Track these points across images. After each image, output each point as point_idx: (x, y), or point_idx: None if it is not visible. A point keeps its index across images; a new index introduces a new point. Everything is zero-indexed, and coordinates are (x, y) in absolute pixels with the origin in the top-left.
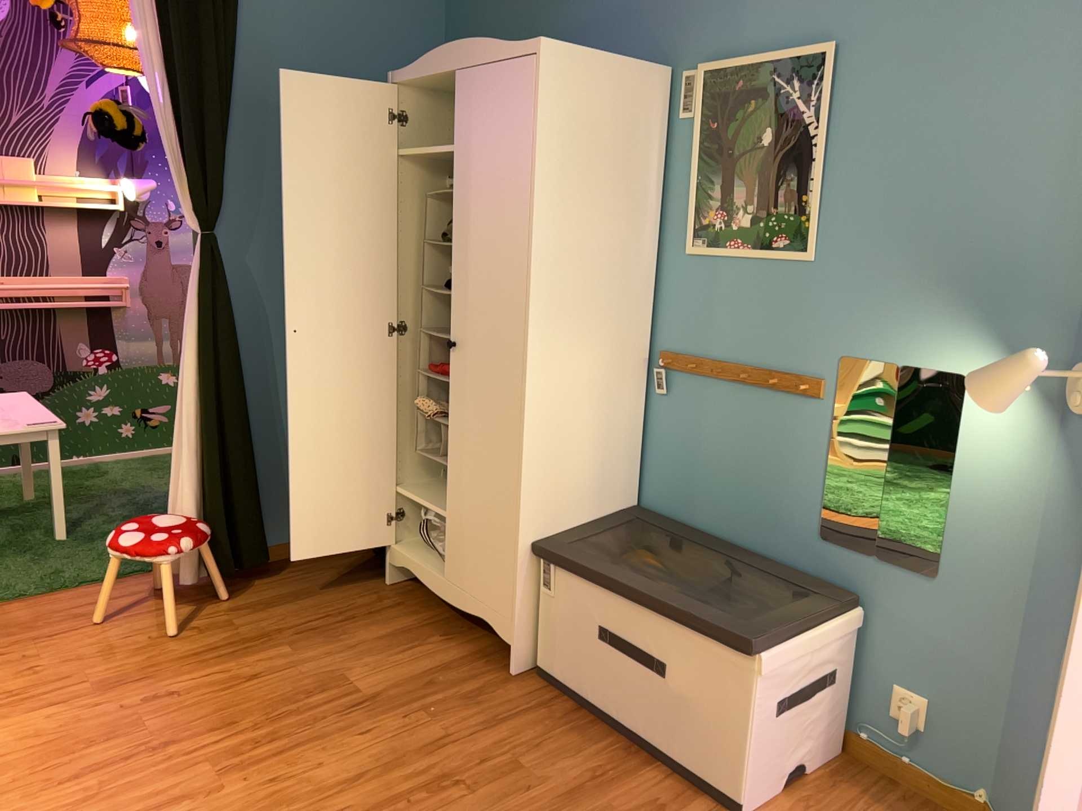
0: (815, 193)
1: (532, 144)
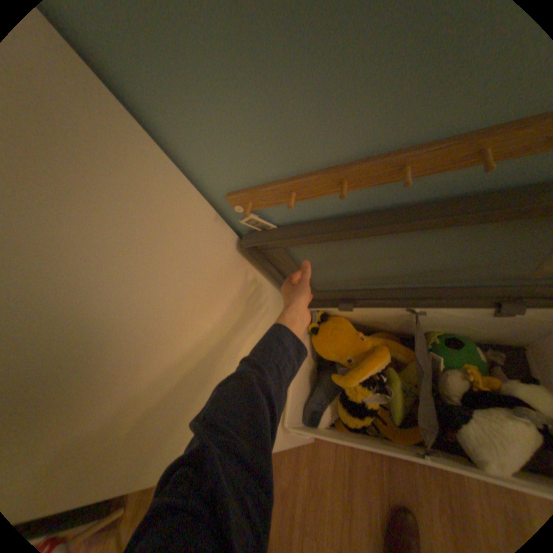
0: None
1: None
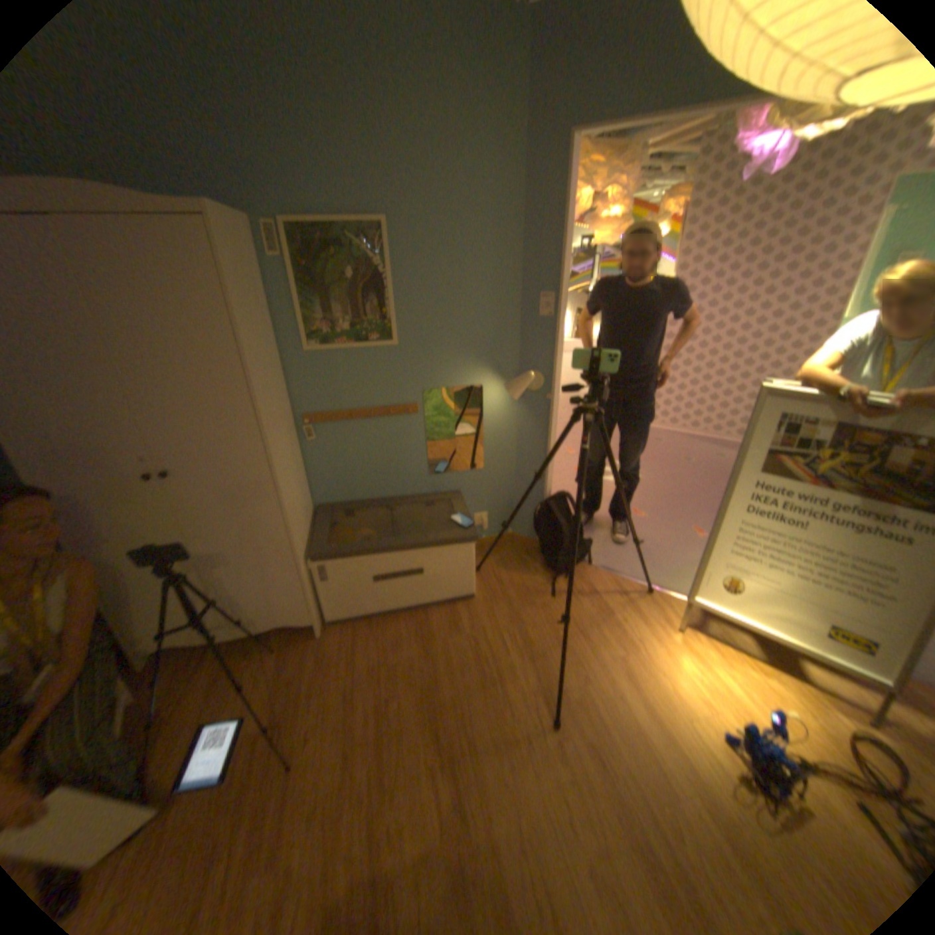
0: (391, 307)
1: (225, 298)
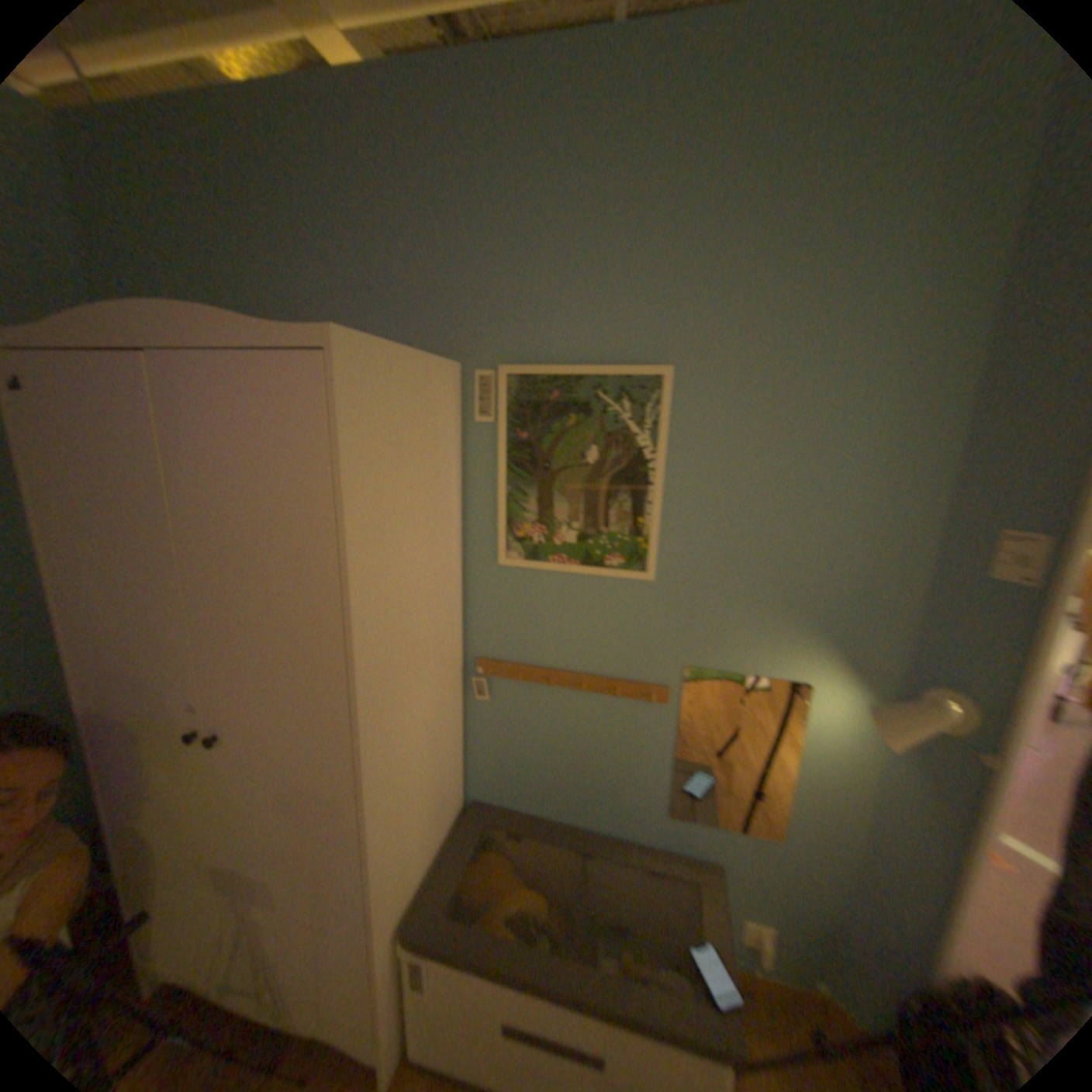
0: (654, 517)
1: (333, 489)
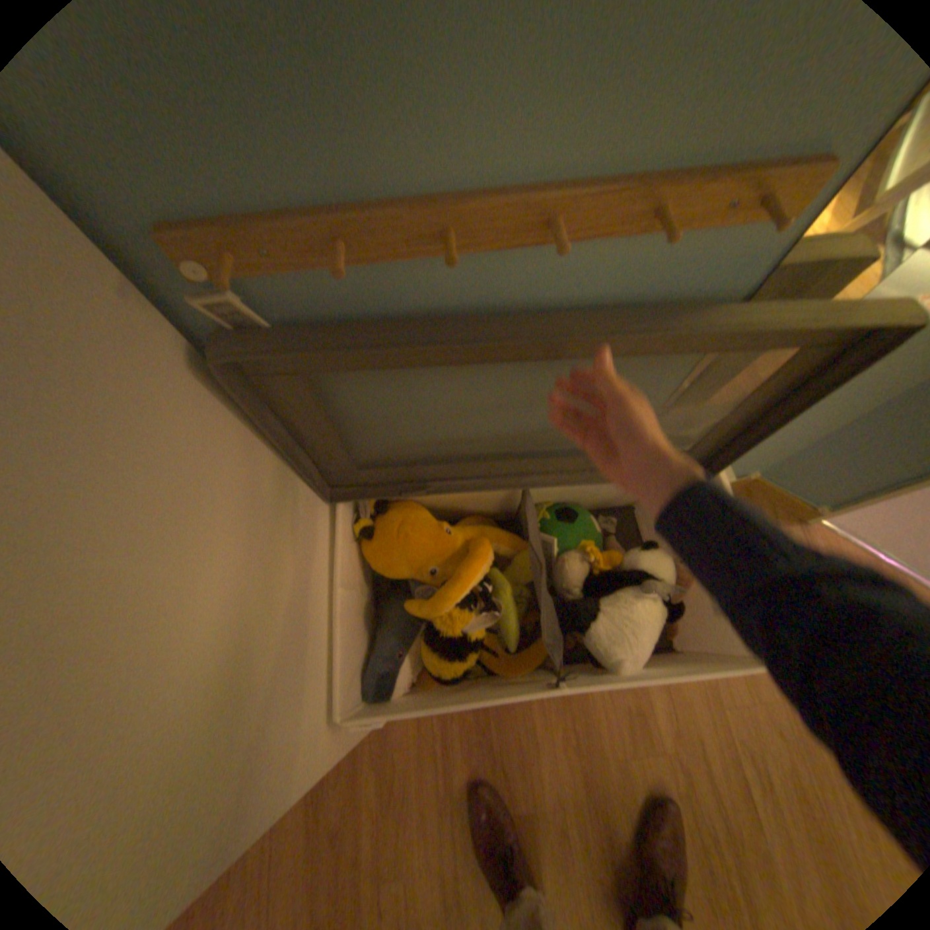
0: None
1: None
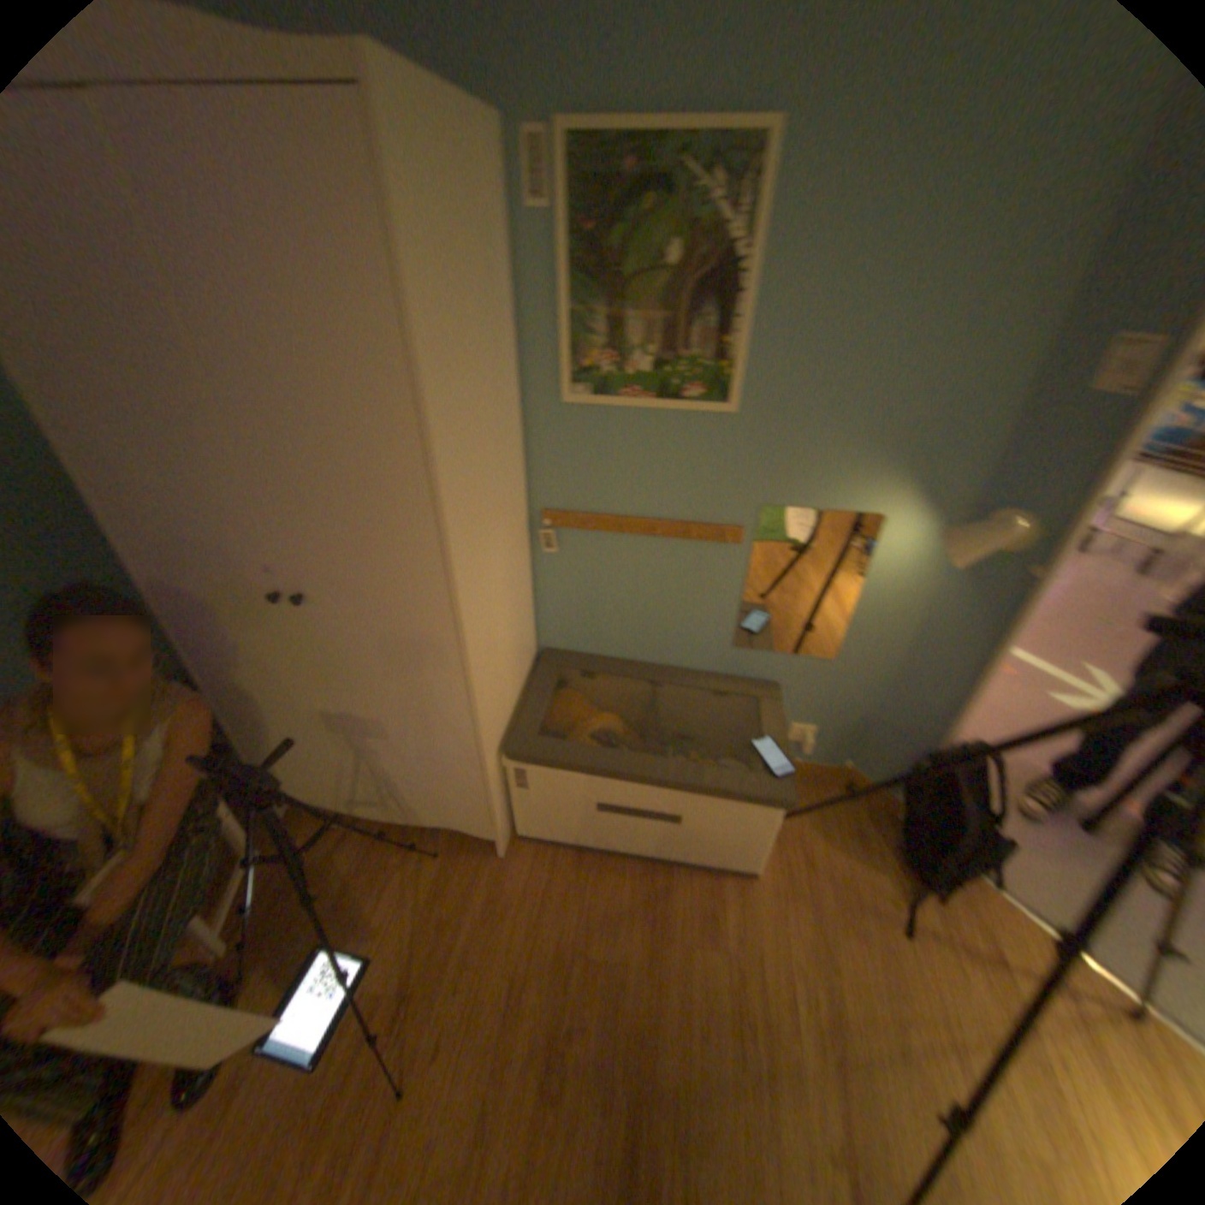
0: (742, 336)
1: (395, 301)
